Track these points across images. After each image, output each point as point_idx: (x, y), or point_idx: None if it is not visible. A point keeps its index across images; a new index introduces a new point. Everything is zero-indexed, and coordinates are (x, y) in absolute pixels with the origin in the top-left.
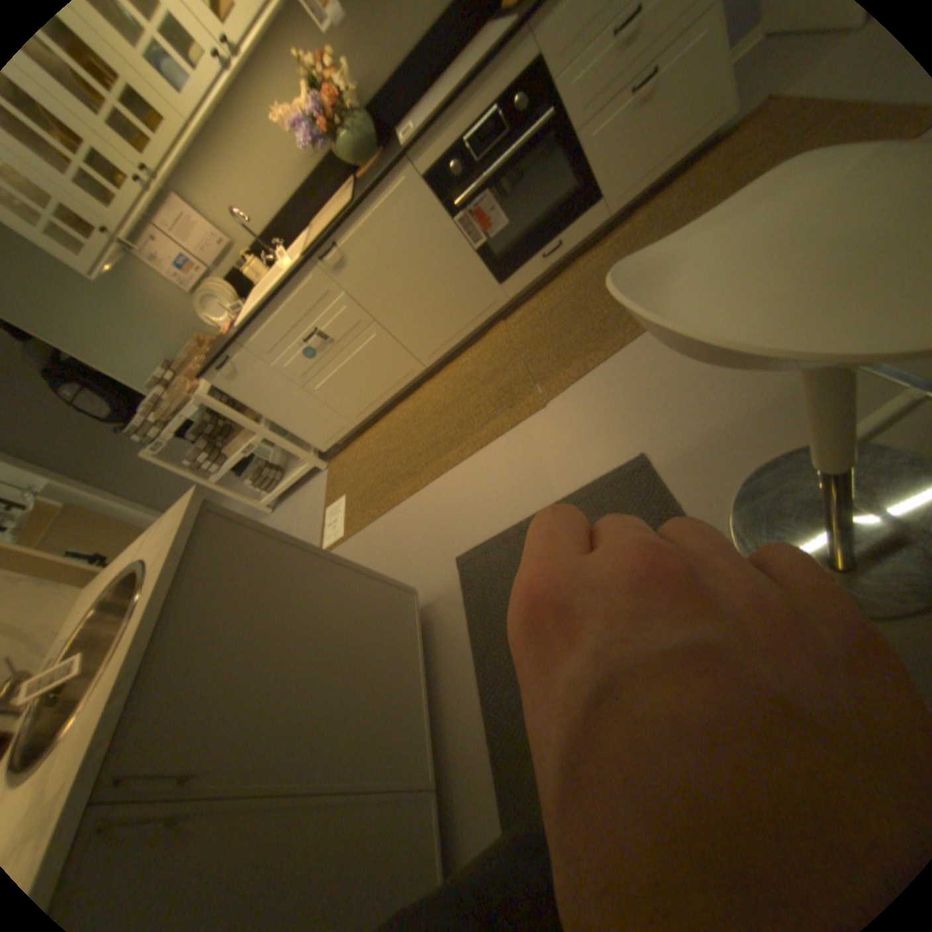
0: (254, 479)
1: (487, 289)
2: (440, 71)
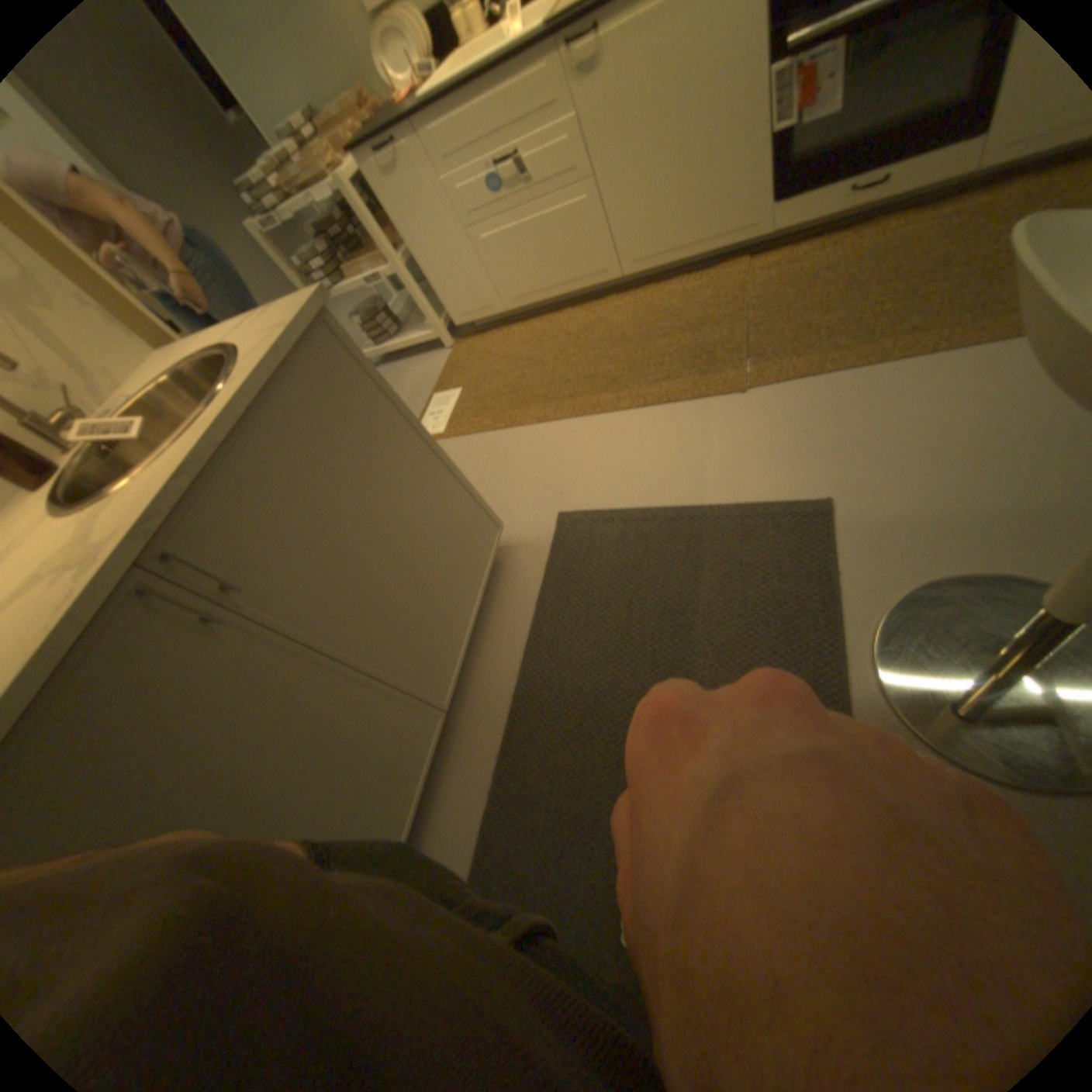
0: (363, 318)
1: (754, 200)
2: None
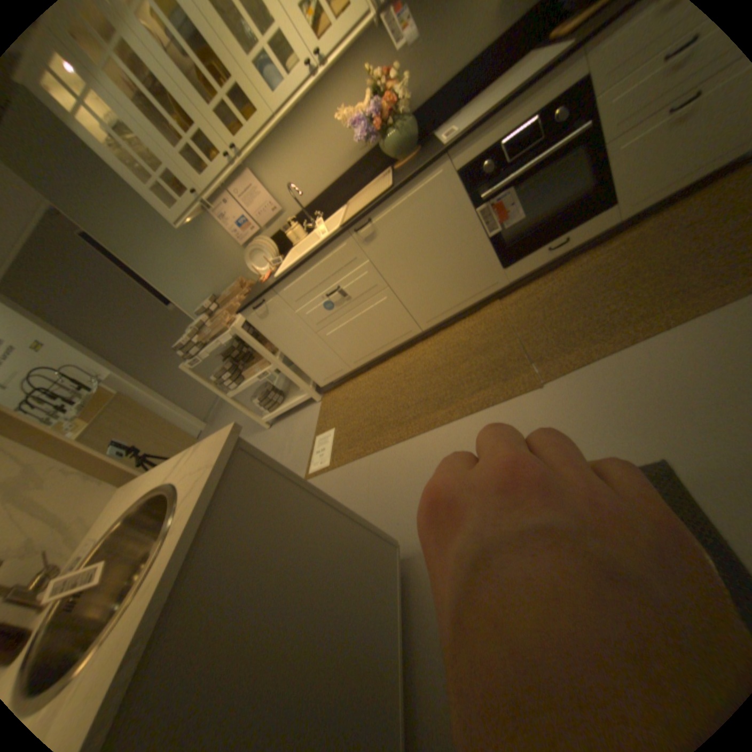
0: (261, 399)
1: (491, 272)
2: (481, 89)
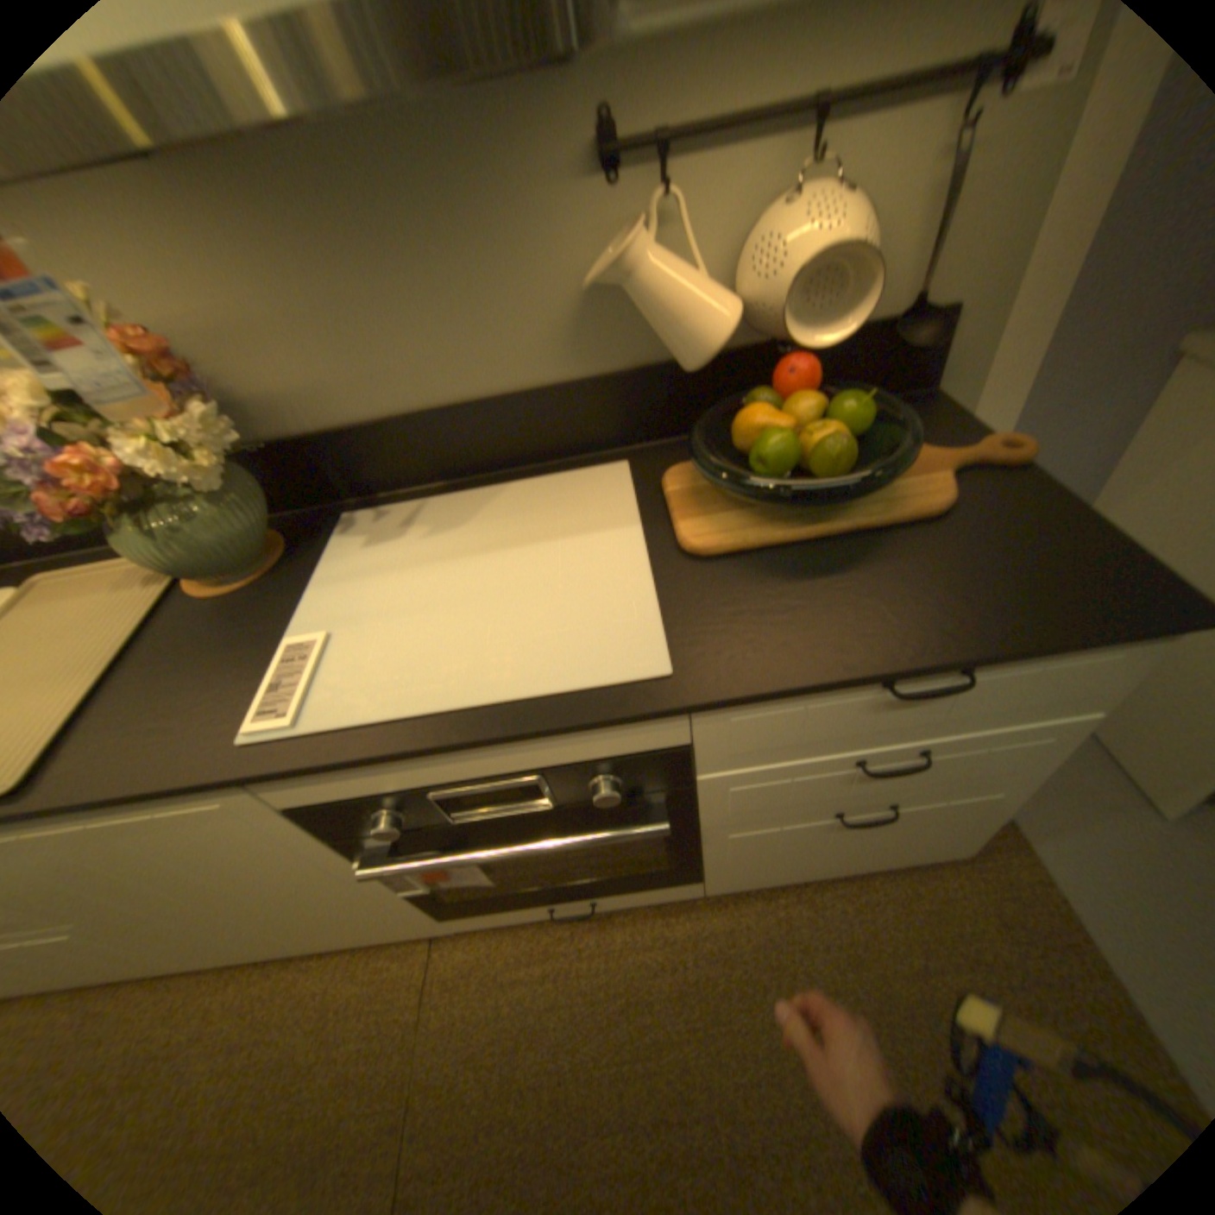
0: None
1: (403, 924)
2: (493, 467)
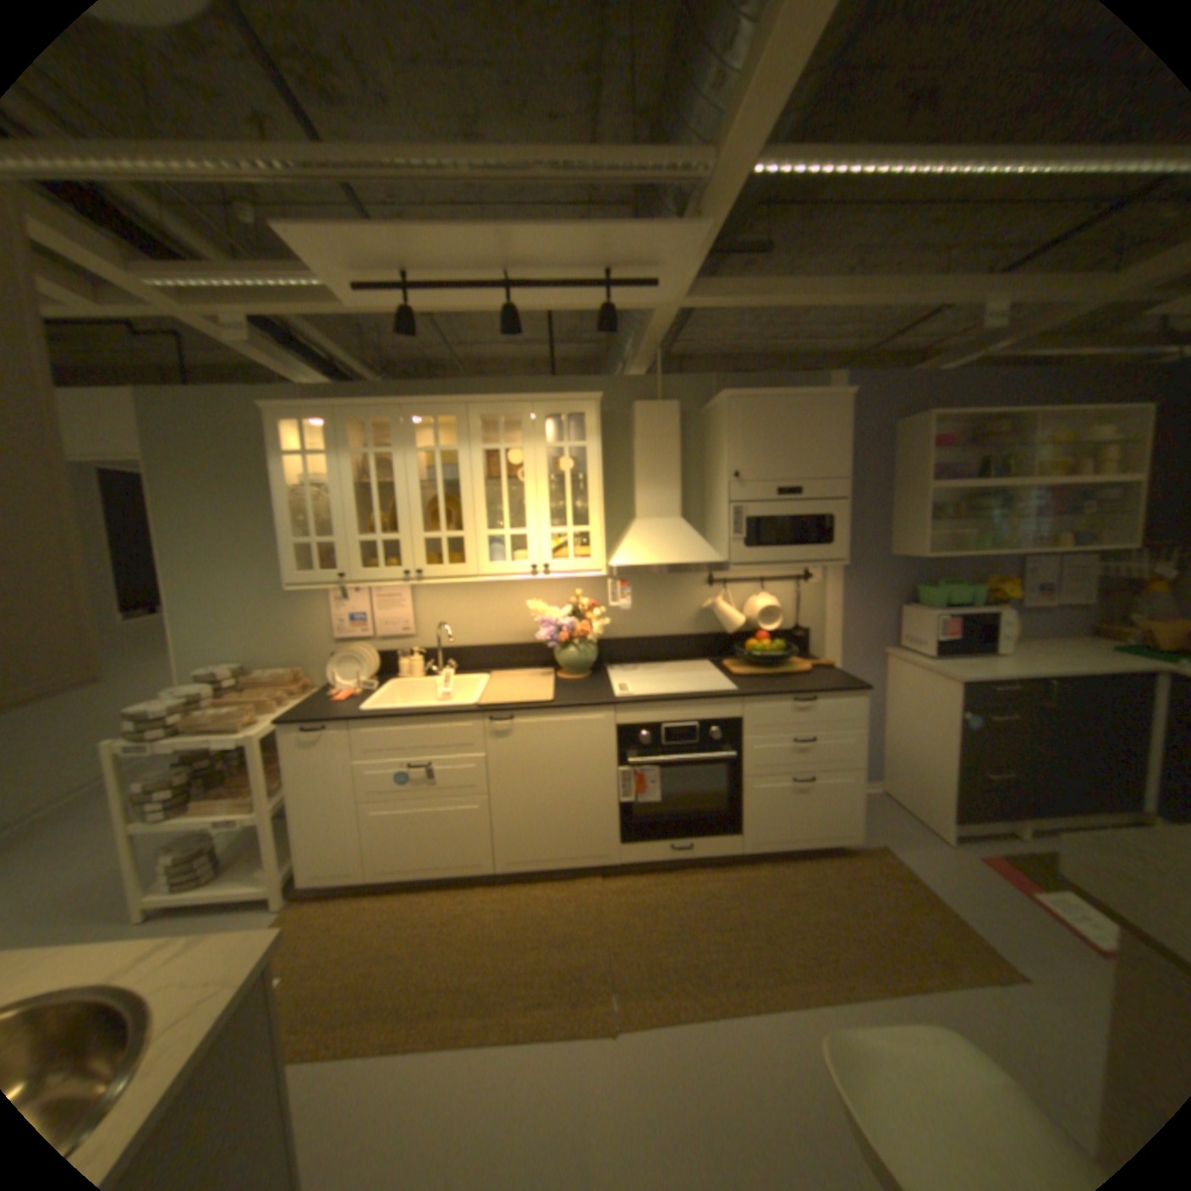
0: (178, 861)
1: (606, 842)
2: (660, 660)
